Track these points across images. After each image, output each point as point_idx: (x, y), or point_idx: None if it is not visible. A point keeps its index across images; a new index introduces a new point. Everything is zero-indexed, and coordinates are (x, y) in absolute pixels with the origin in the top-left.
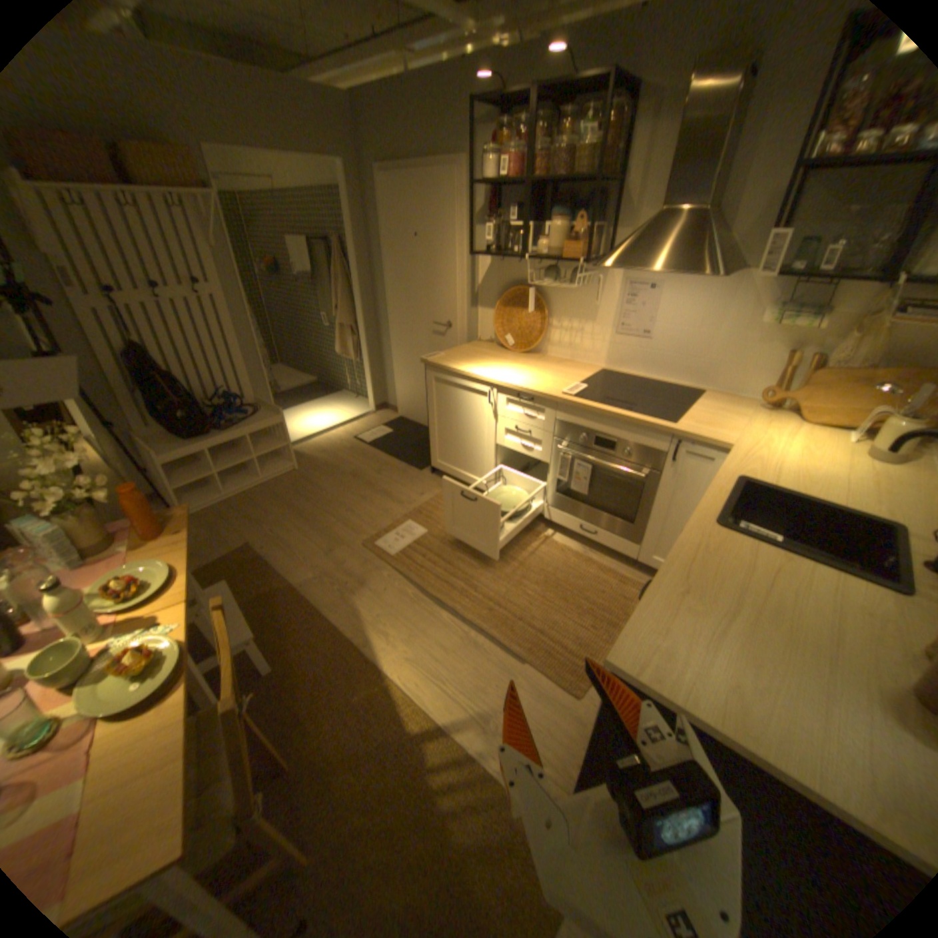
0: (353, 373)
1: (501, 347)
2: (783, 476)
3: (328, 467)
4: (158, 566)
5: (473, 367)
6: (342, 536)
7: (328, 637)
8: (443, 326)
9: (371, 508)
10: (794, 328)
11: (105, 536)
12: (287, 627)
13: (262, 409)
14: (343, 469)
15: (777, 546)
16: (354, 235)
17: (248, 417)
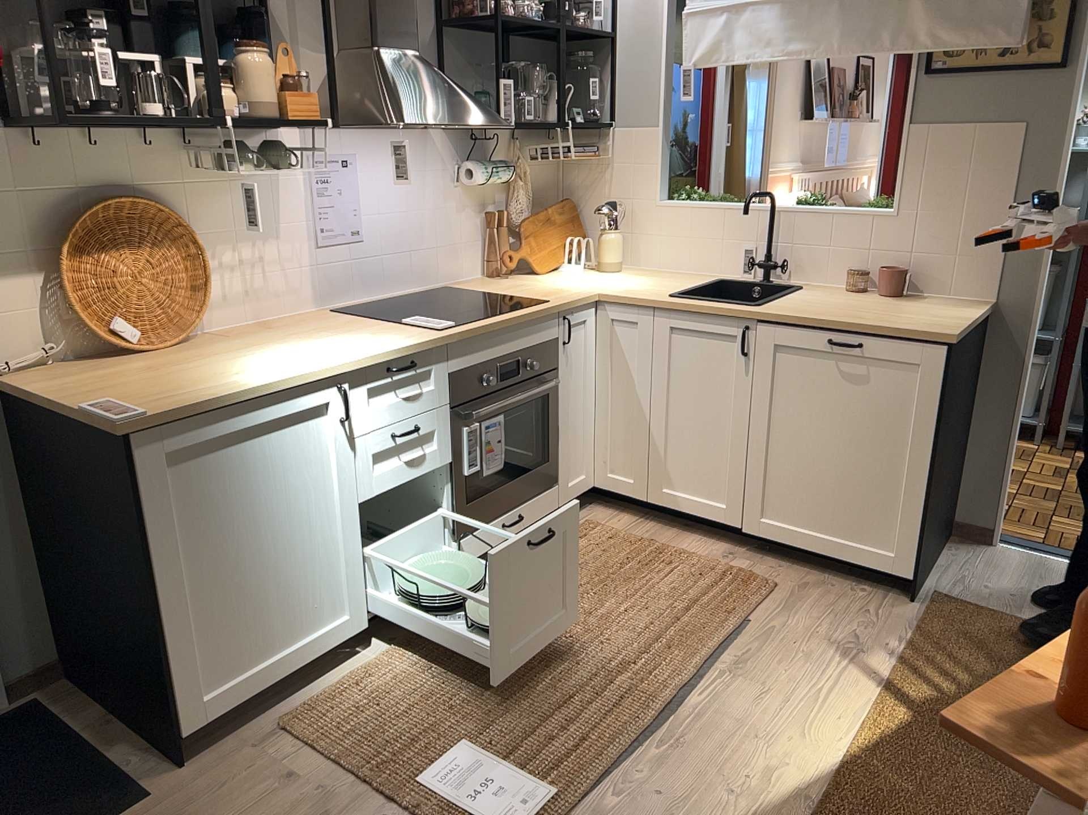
0: None
1: (101, 360)
2: (658, 289)
3: None
4: None
5: (248, 376)
6: None
7: None
8: None
9: None
10: (476, 190)
11: None
12: None
13: None
14: None
15: (776, 298)
16: None
17: None
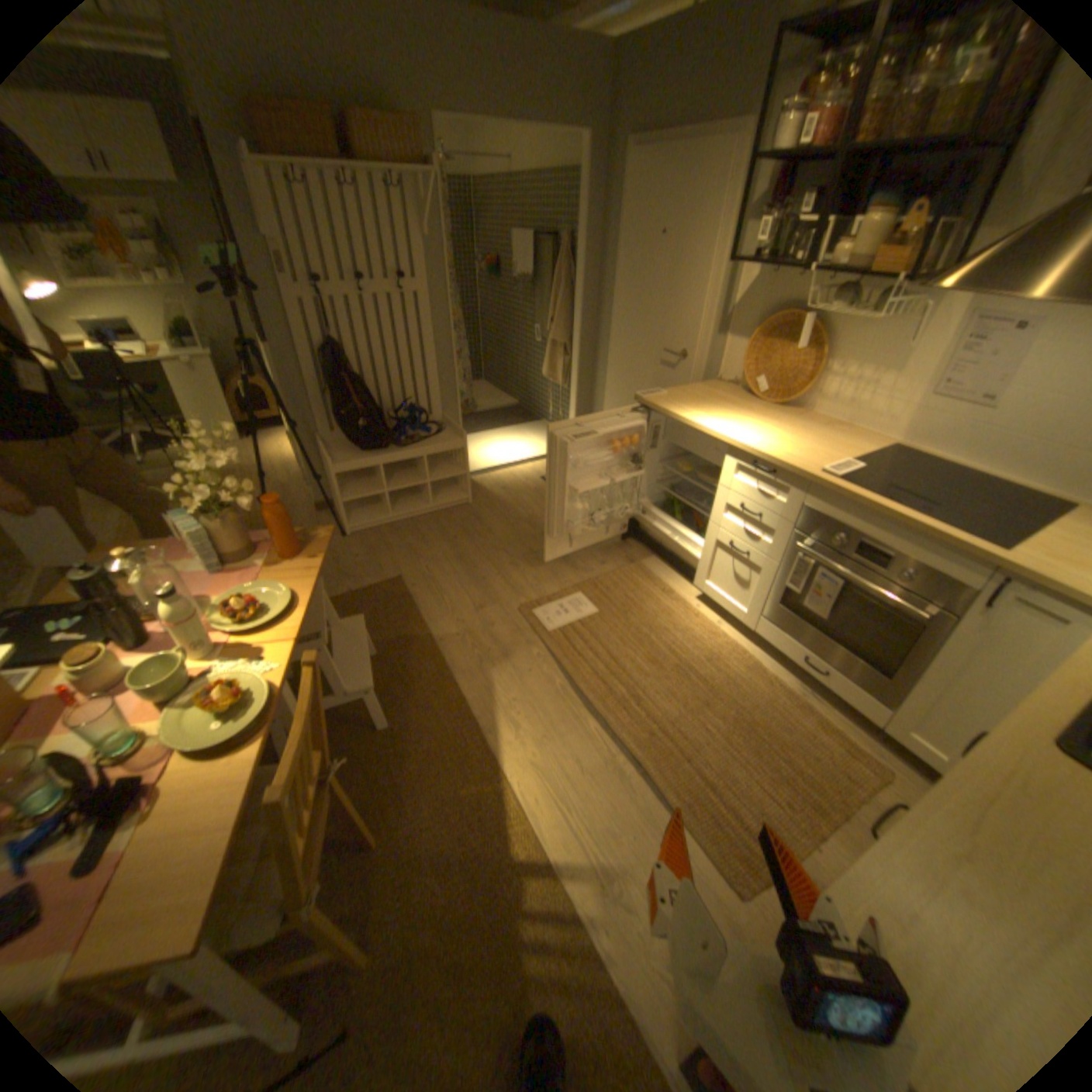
0: (557, 401)
1: (747, 393)
2: None
3: (504, 508)
4: (282, 592)
5: (700, 415)
6: (498, 594)
7: (453, 709)
8: (675, 355)
9: (539, 567)
10: None
11: (249, 545)
12: (415, 684)
13: (446, 430)
14: (519, 514)
15: None
16: (587, 231)
17: (430, 437)
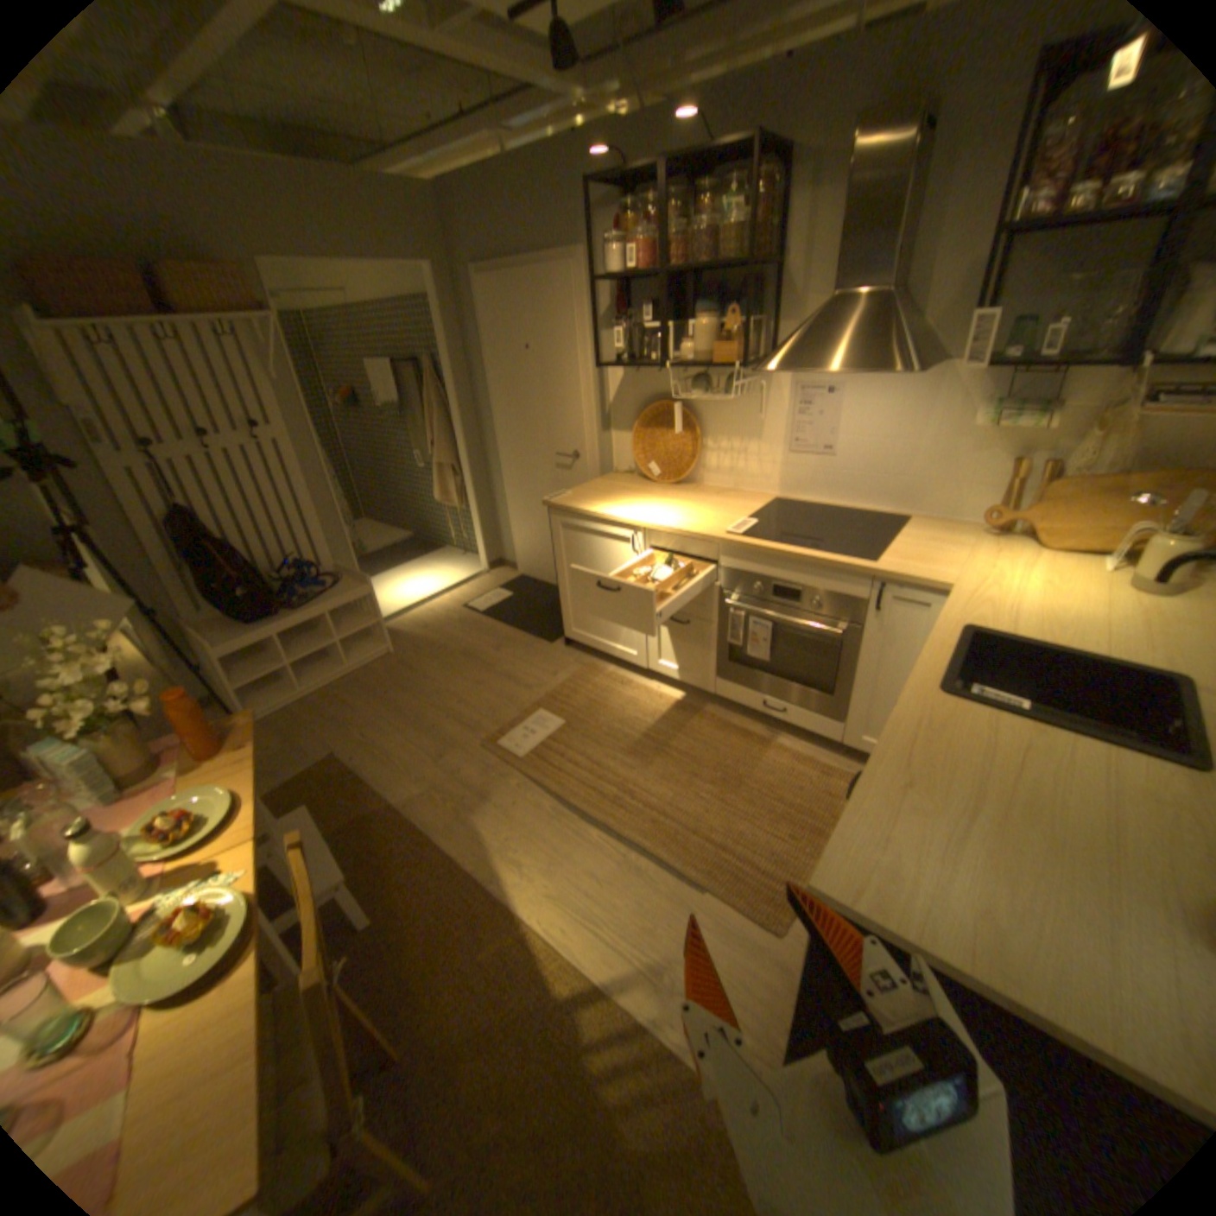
0: (458, 524)
1: (644, 479)
2: (1022, 621)
3: (431, 646)
4: (216, 795)
5: (609, 507)
6: (454, 737)
7: (442, 874)
8: (569, 457)
9: (490, 697)
10: (1017, 430)
11: (146, 758)
12: (388, 863)
13: (344, 578)
14: (451, 649)
15: (1023, 716)
16: (449, 353)
17: (327, 589)
